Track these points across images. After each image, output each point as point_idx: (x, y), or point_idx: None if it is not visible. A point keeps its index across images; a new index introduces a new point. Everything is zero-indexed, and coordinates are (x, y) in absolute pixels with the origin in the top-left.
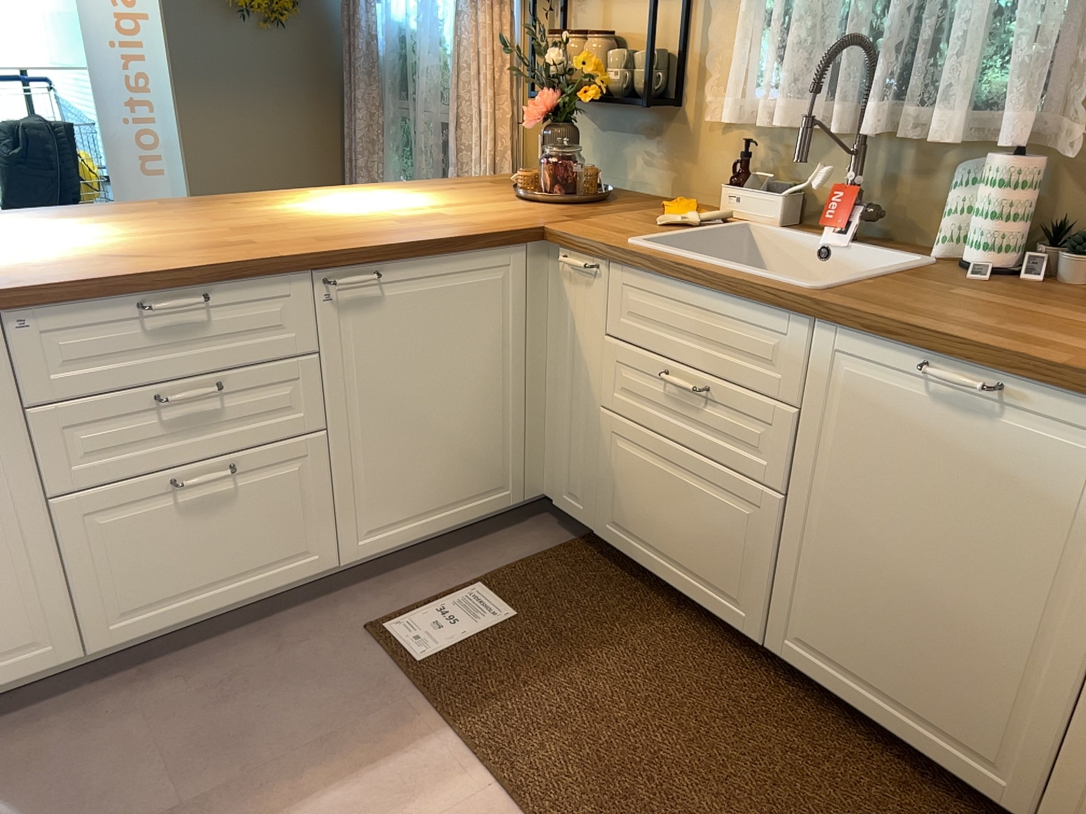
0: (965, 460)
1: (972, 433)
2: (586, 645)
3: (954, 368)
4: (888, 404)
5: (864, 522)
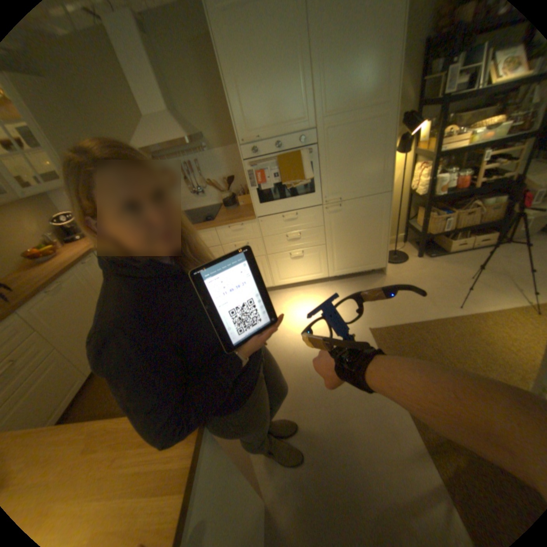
0: (66, 298)
1: (61, 294)
2: (97, 419)
3: (48, 288)
4: (47, 306)
5: (68, 328)
